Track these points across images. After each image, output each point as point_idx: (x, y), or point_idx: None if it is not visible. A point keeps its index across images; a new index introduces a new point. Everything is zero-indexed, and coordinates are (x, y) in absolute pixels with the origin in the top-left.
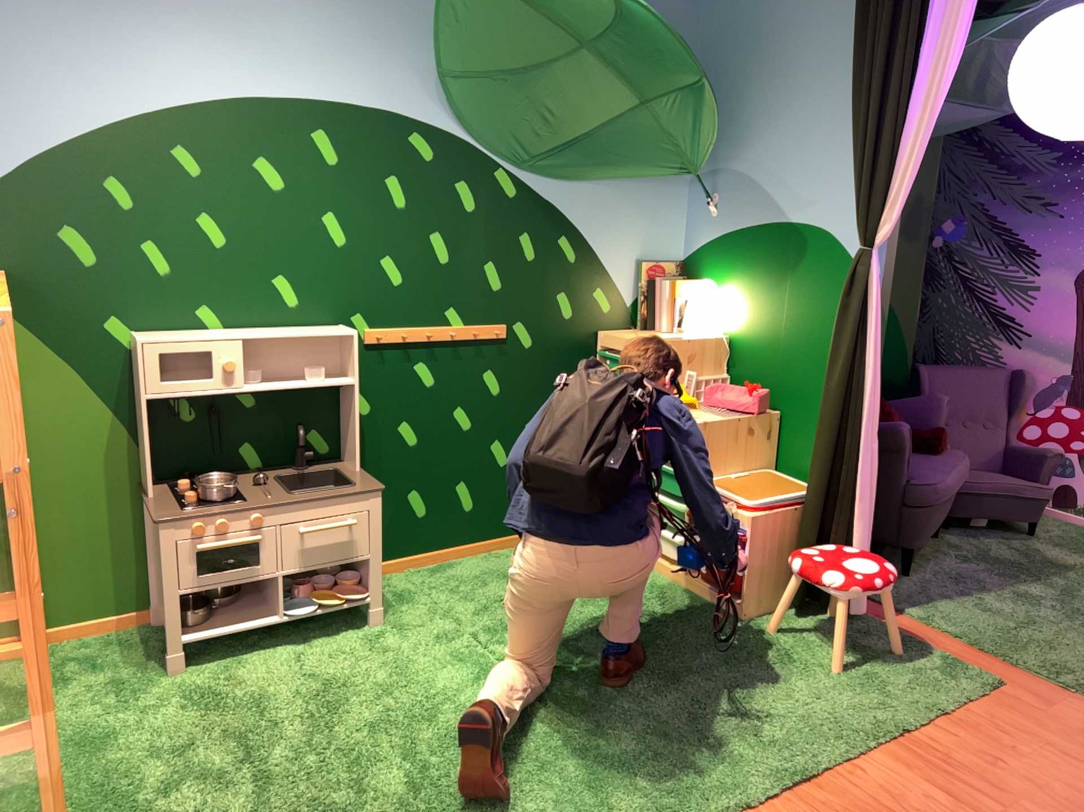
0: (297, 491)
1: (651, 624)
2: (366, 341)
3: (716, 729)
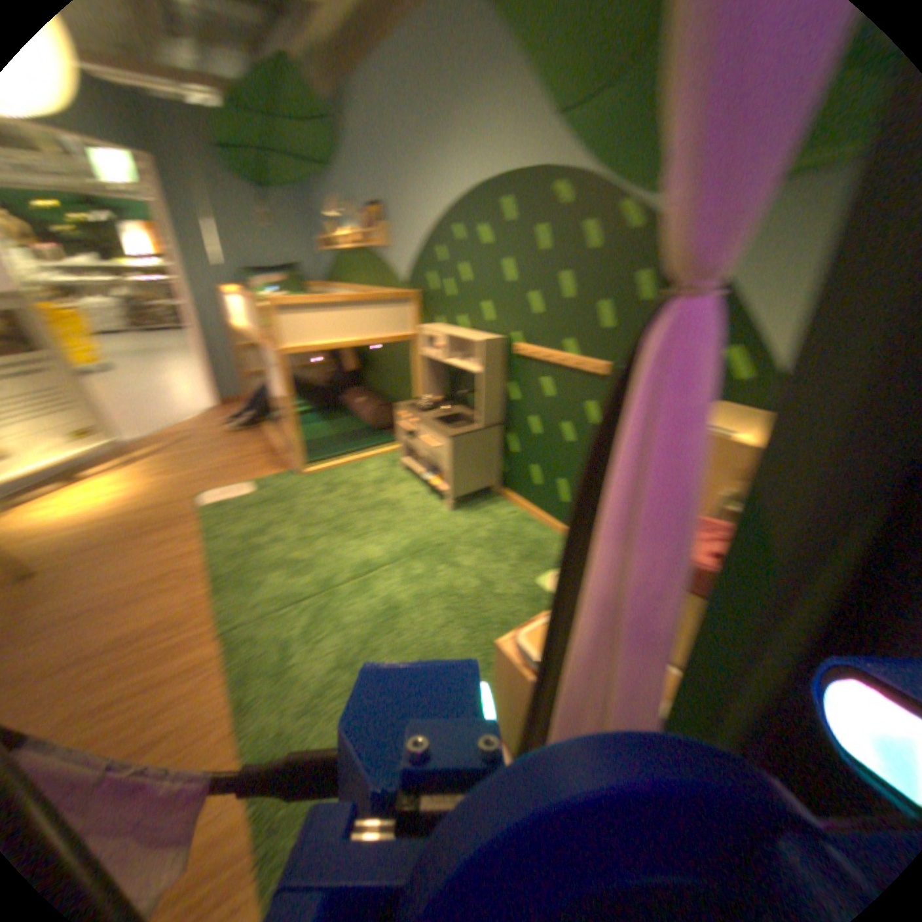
0: (433, 419)
1: (463, 643)
2: (513, 349)
3: (297, 674)
